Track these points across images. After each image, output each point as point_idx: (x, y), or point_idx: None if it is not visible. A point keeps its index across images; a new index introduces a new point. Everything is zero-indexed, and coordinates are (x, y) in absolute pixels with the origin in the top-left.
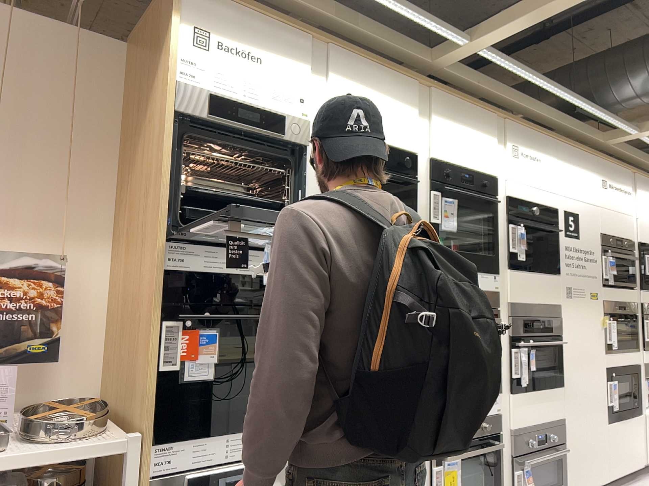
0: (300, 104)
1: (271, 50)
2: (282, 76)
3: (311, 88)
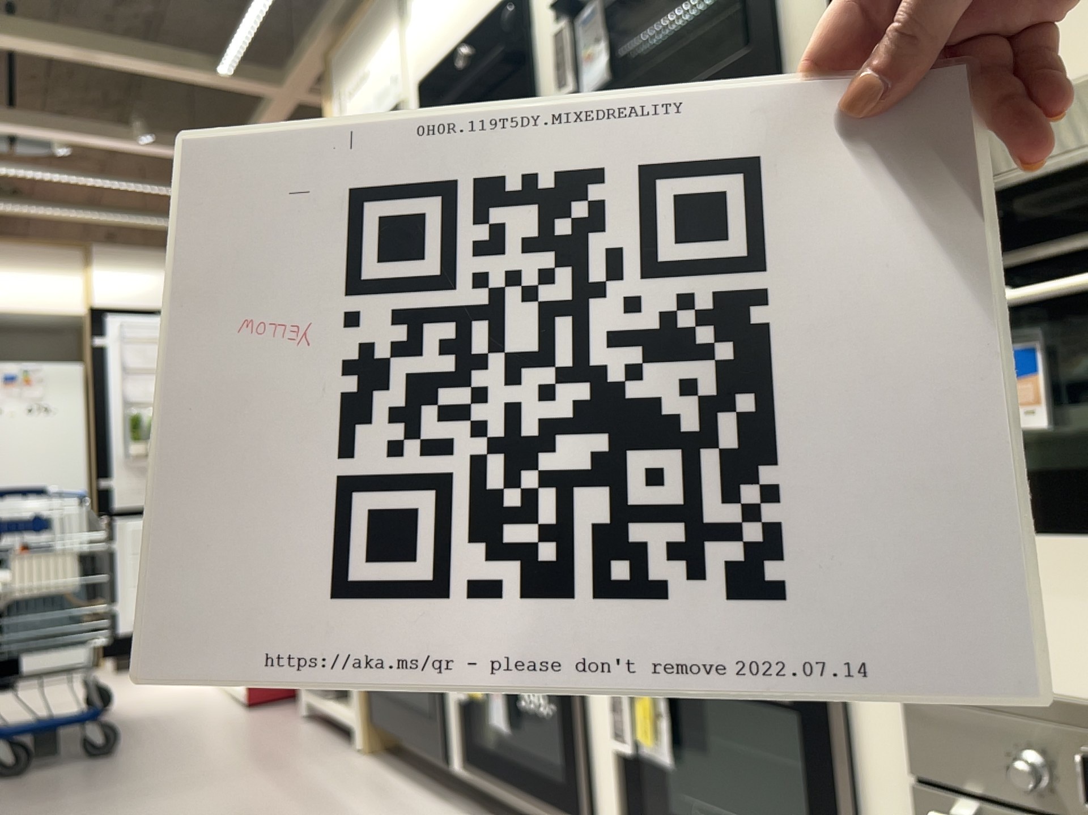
0: (392, 87)
1: (369, 49)
2: (377, 70)
3: (400, 48)
